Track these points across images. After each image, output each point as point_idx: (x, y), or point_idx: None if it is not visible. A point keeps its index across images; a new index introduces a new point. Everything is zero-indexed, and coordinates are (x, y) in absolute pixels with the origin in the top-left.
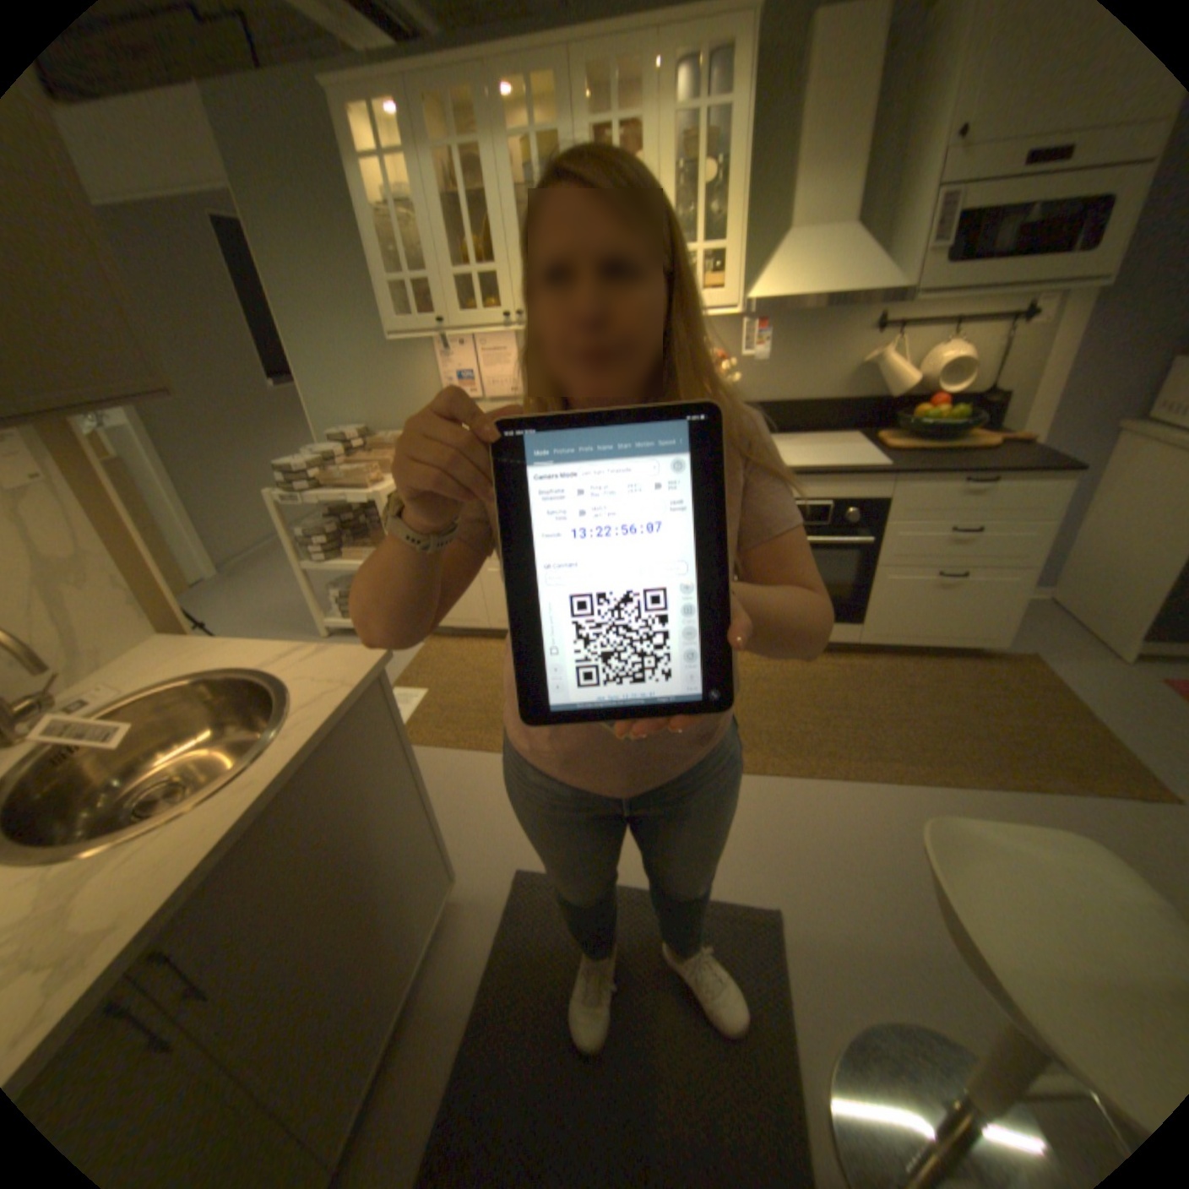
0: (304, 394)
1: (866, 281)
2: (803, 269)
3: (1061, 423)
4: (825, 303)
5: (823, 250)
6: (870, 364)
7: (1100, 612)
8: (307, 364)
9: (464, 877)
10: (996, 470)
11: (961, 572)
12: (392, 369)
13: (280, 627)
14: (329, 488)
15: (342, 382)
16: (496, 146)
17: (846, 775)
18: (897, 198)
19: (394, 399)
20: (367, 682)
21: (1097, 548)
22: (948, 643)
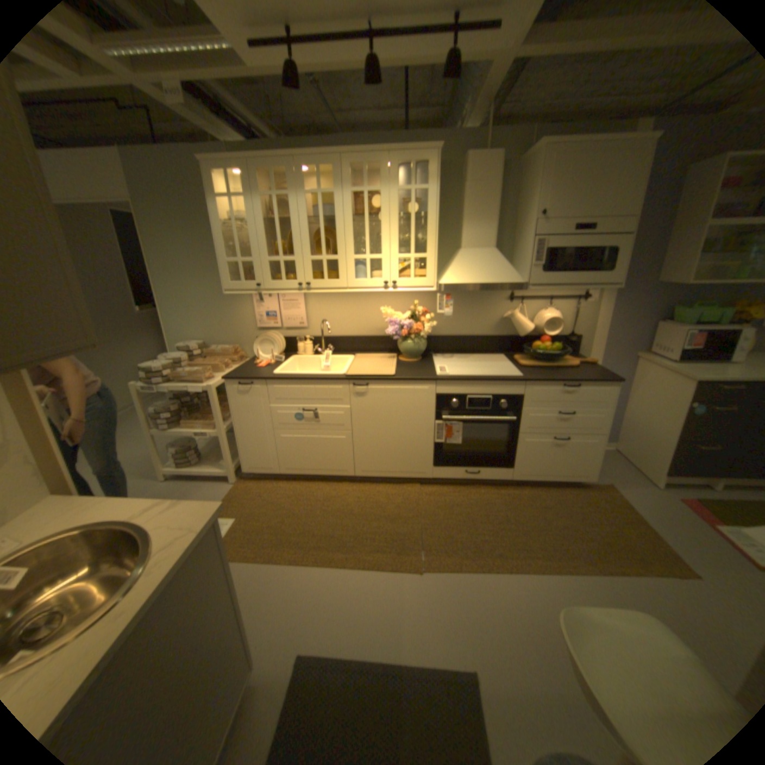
0: (163, 320)
1: (502, 278)
2: (468, 270)
3: (609, 353)
4: (480, 286)
5: (478, 261)
6: (506, 318)
7: (642, 459)
8: (168, 303)
9: (257, 664)
10: (578, 381)
11: (565, 437)
12: (224, 308)
13: (128, 474)
14: (176, 382)
15: (190, 314)
16: (297, 195)
17: (511, 570)
18: (514, 236)
19: (224, 325)
20: (205, 528)
21: (636, 421)
22: (562, 479)
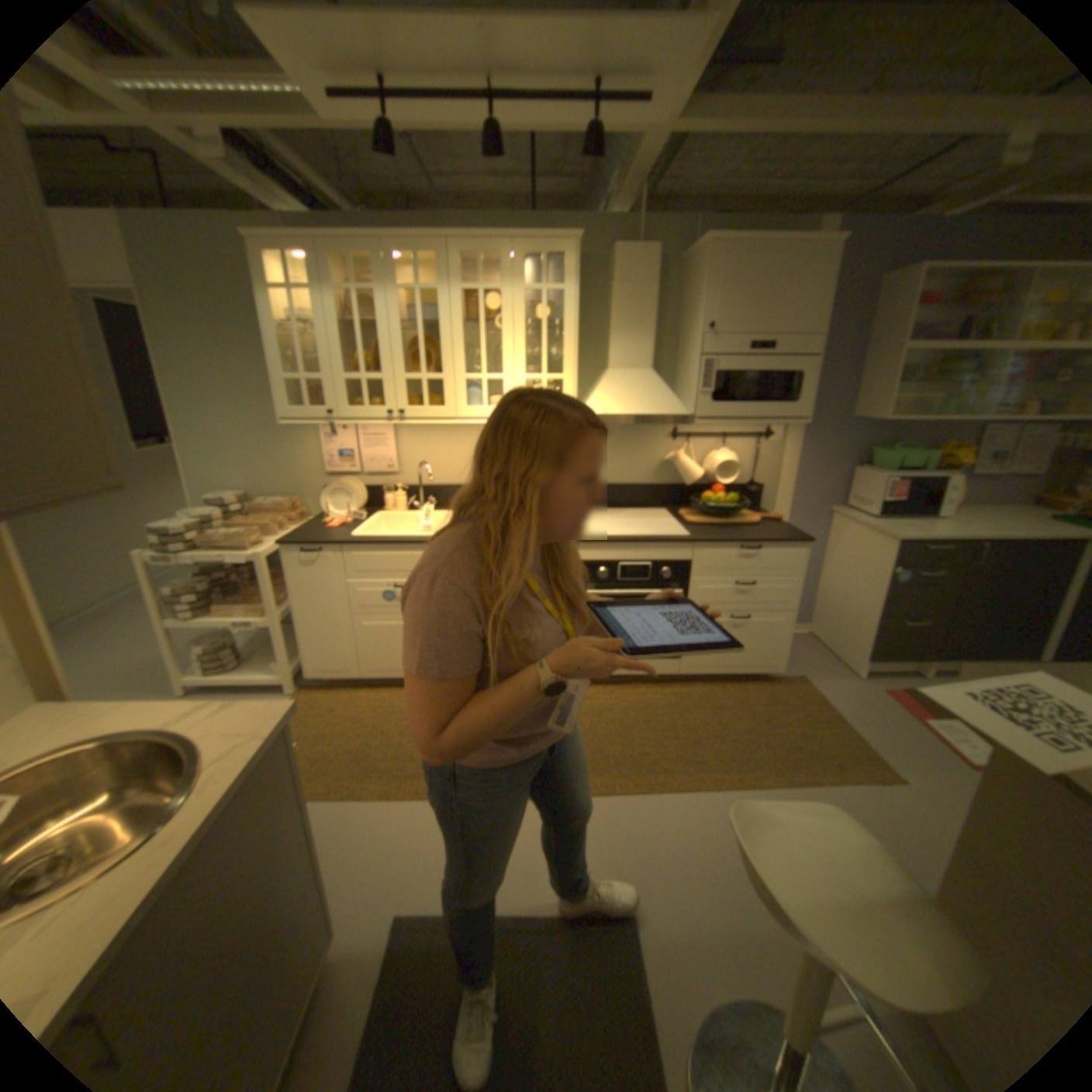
0: (185, 460)
1: (661, 409)
2: (619, 397)
3: (797, 506)
4: (635, 418)
5: (631, 385)
6: (669, 460)
7: (841, 642)
8: (193, 435)
9: (340, 931)
10: (759, 541)
11: (745, 615)
12: (279, 443)
13: (129, 687)
14: (208, 548)
15: (227, 452)
16: (387, 289)
17: (678, 788)
18: (677, 355)
19: (277, 468)
20: (277, 732)
21: (832, 594)
22: (743, 670)
